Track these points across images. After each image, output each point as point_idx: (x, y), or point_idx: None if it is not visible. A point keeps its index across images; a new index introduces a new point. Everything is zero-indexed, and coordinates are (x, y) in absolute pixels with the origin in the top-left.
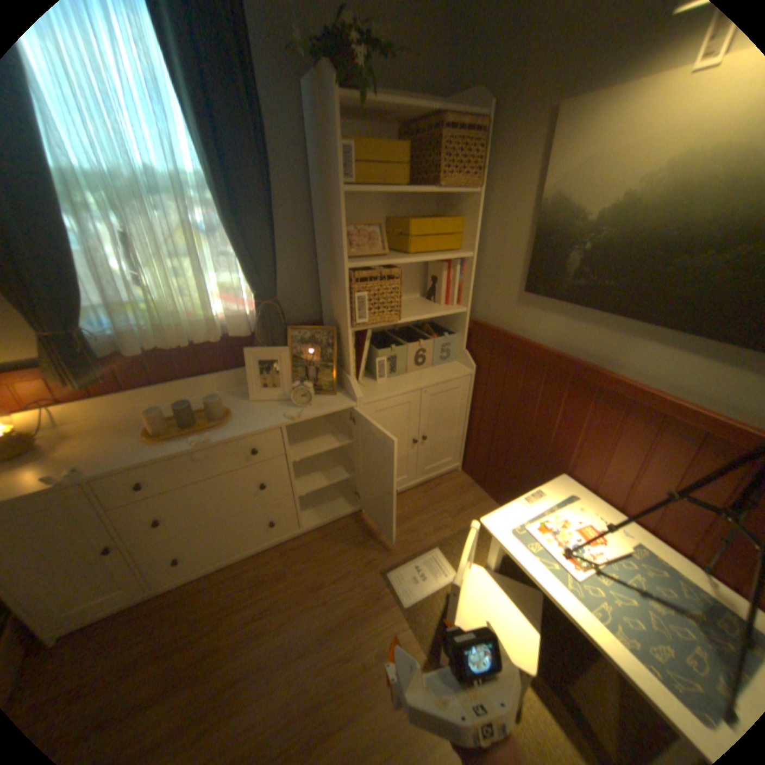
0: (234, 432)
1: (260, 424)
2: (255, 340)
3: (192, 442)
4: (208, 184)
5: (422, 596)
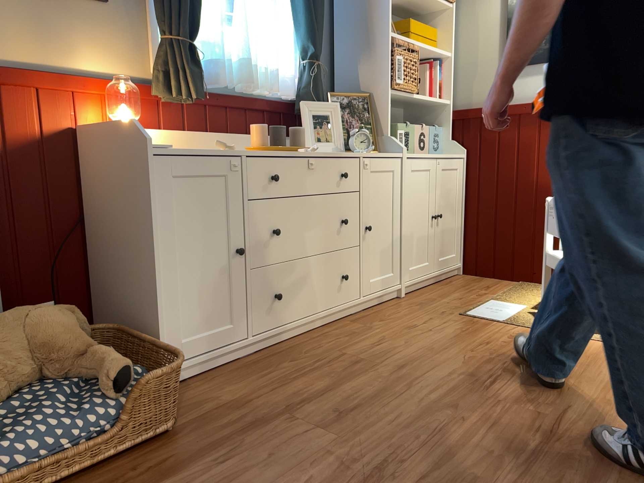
0: (329, 152)
1: (343, 152)
2: (298, 104)
3: (305, 148)
4: None
5: (508, 315)
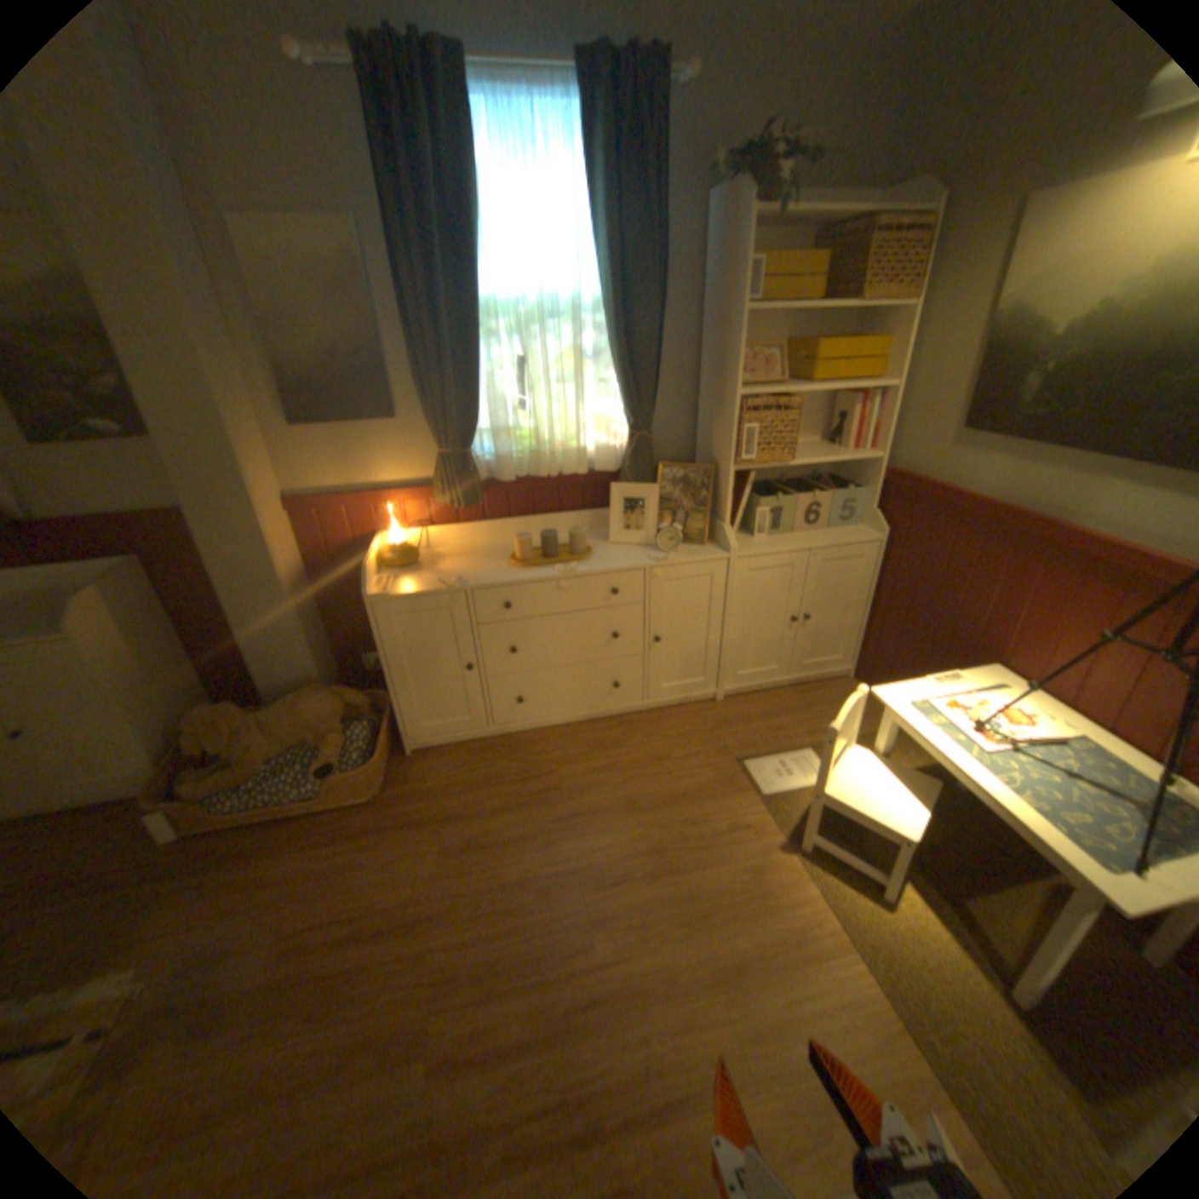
0: (598, 567)
1: (623, 563)
2: (620, 478)
3: (559, 569)
4: (606, 308)
5: (787, 789)
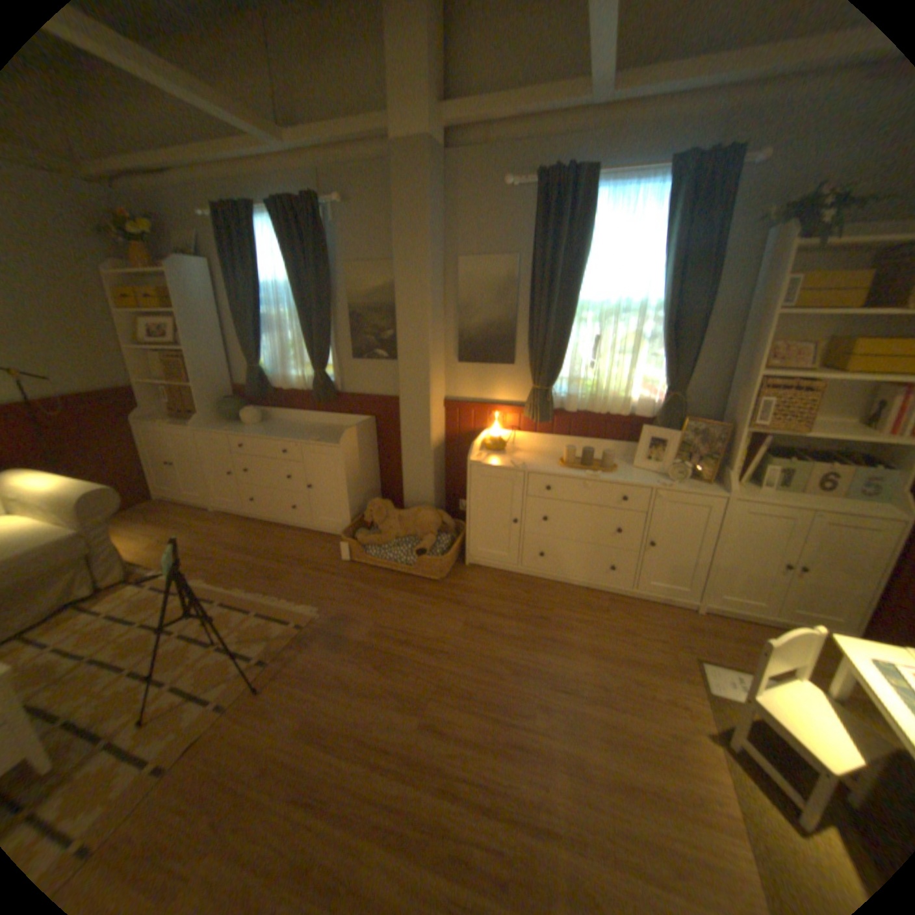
0: (617, 479)
1: (636, 481)
2: (653, 423)
3: (588, 474)
4: (664, 308)
5: (737, 700)
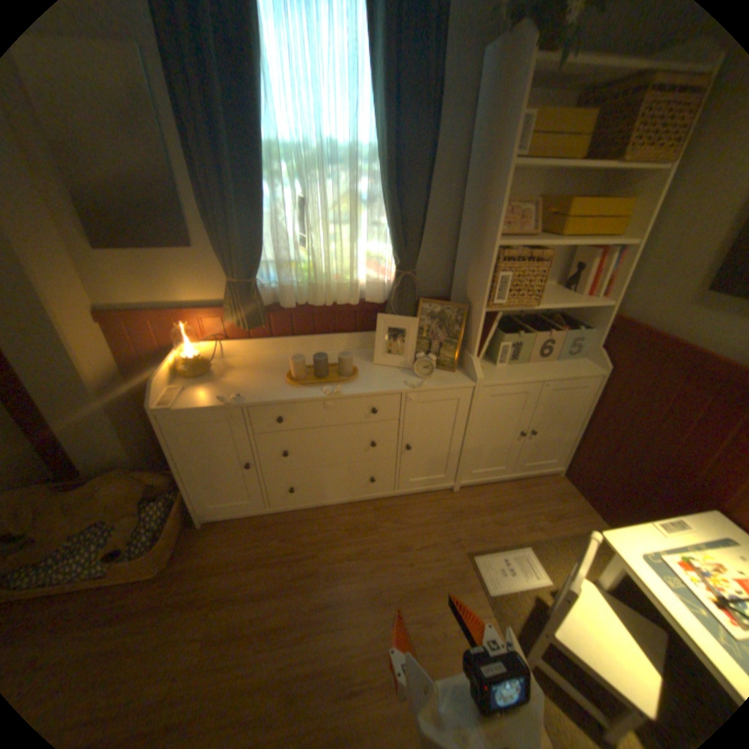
0: (361, 389)
1: (383, 387)
2: (387, 308)
3: (327, 390)
4: (381, 156)
5: (511, 590)
